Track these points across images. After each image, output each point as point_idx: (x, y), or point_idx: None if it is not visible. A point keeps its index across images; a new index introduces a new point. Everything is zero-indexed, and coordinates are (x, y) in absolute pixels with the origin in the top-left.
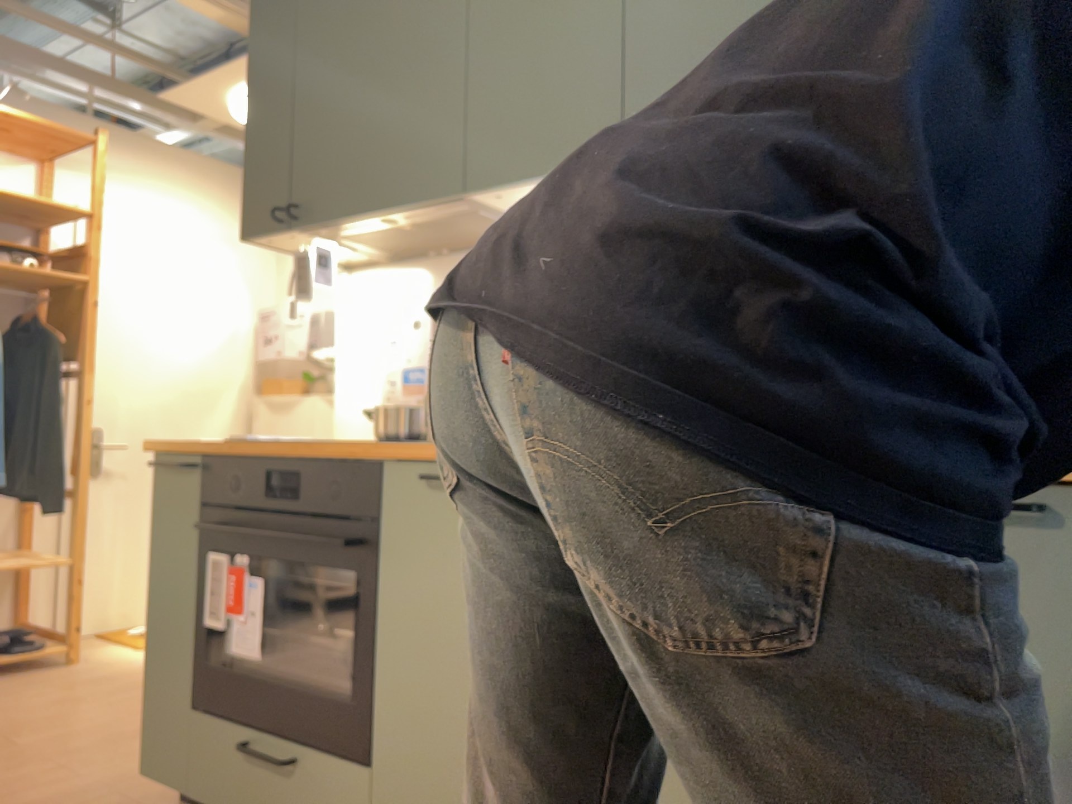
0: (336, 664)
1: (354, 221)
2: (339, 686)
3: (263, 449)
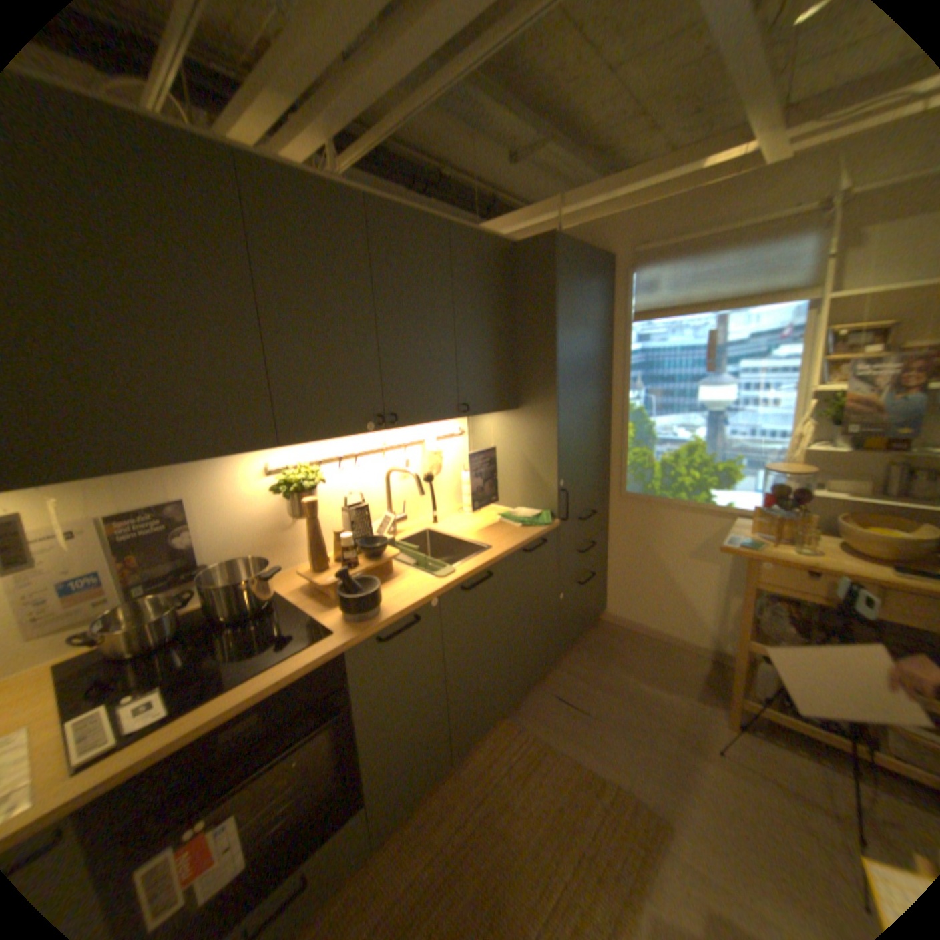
0: (297, 797)
1: (115, 473)
2: (299, 806)
3: (190, 727)
